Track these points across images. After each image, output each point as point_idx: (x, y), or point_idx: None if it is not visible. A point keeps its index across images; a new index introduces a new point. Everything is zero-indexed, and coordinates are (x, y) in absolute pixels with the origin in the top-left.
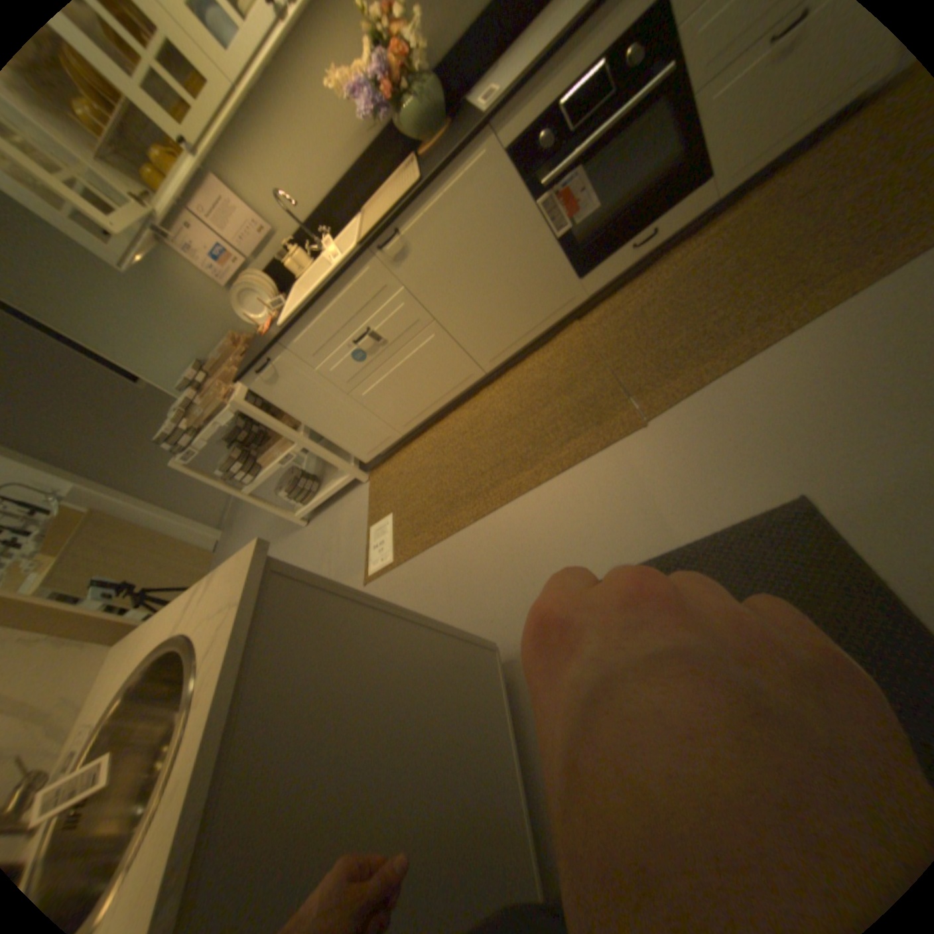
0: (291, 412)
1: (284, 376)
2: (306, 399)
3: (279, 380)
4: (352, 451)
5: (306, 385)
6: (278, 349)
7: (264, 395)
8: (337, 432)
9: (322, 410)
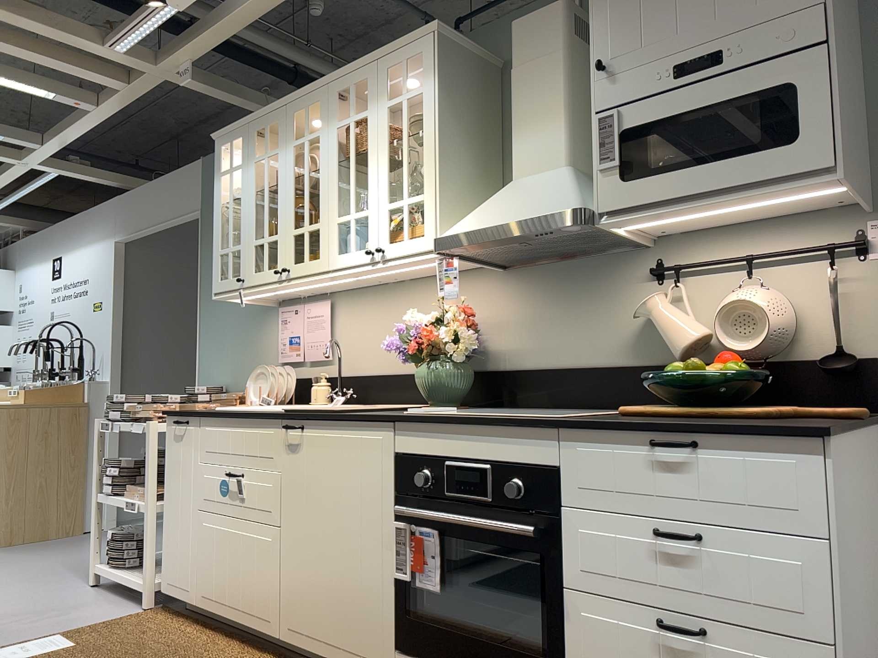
0: (165, 474)
1: (182, 443)
2: (178, 476)
3: (179, 442)
4: (162, 563)
5: (186, 466)
6: (195, 421)
7: (166, 441)
8: (168, 531)
9: (177, 499)
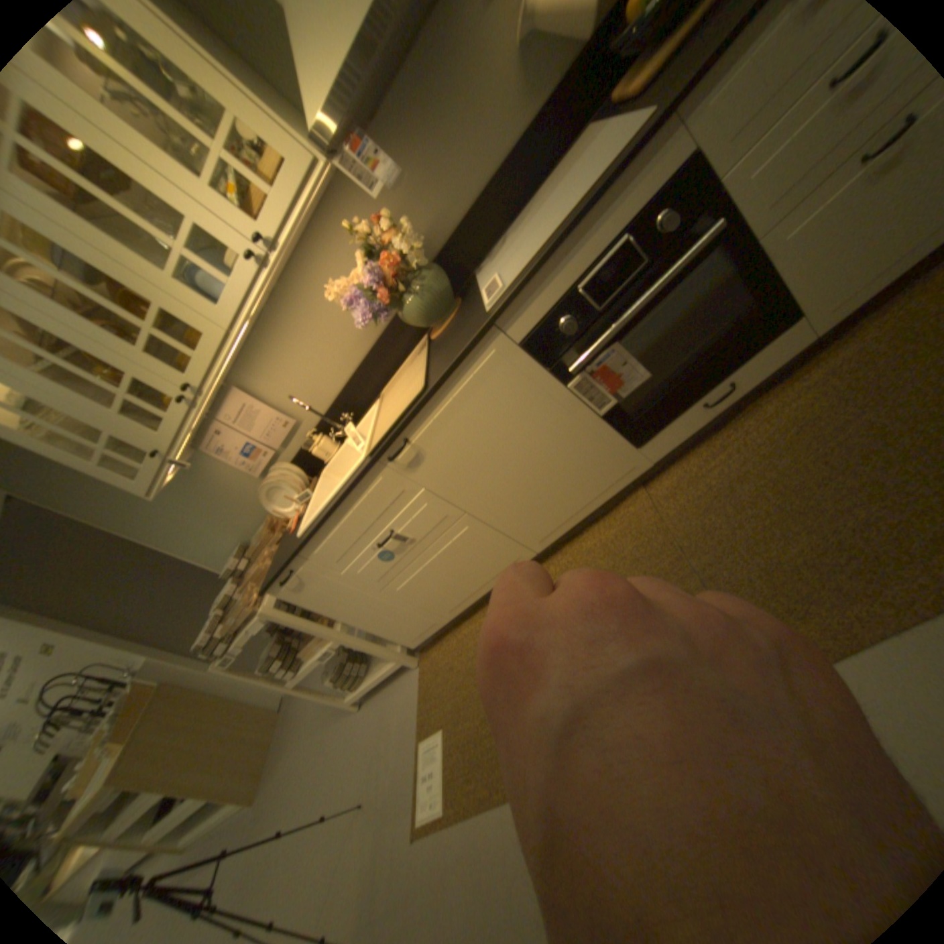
0: (323, 612)
1: (309, 584)
2: (336, 600)
3: (306, 588)
4: (395, 640)
5: (334, 588)
6: (300, 561)
7: (293, 601)
8: (375, 625)
9: (356, 608)
